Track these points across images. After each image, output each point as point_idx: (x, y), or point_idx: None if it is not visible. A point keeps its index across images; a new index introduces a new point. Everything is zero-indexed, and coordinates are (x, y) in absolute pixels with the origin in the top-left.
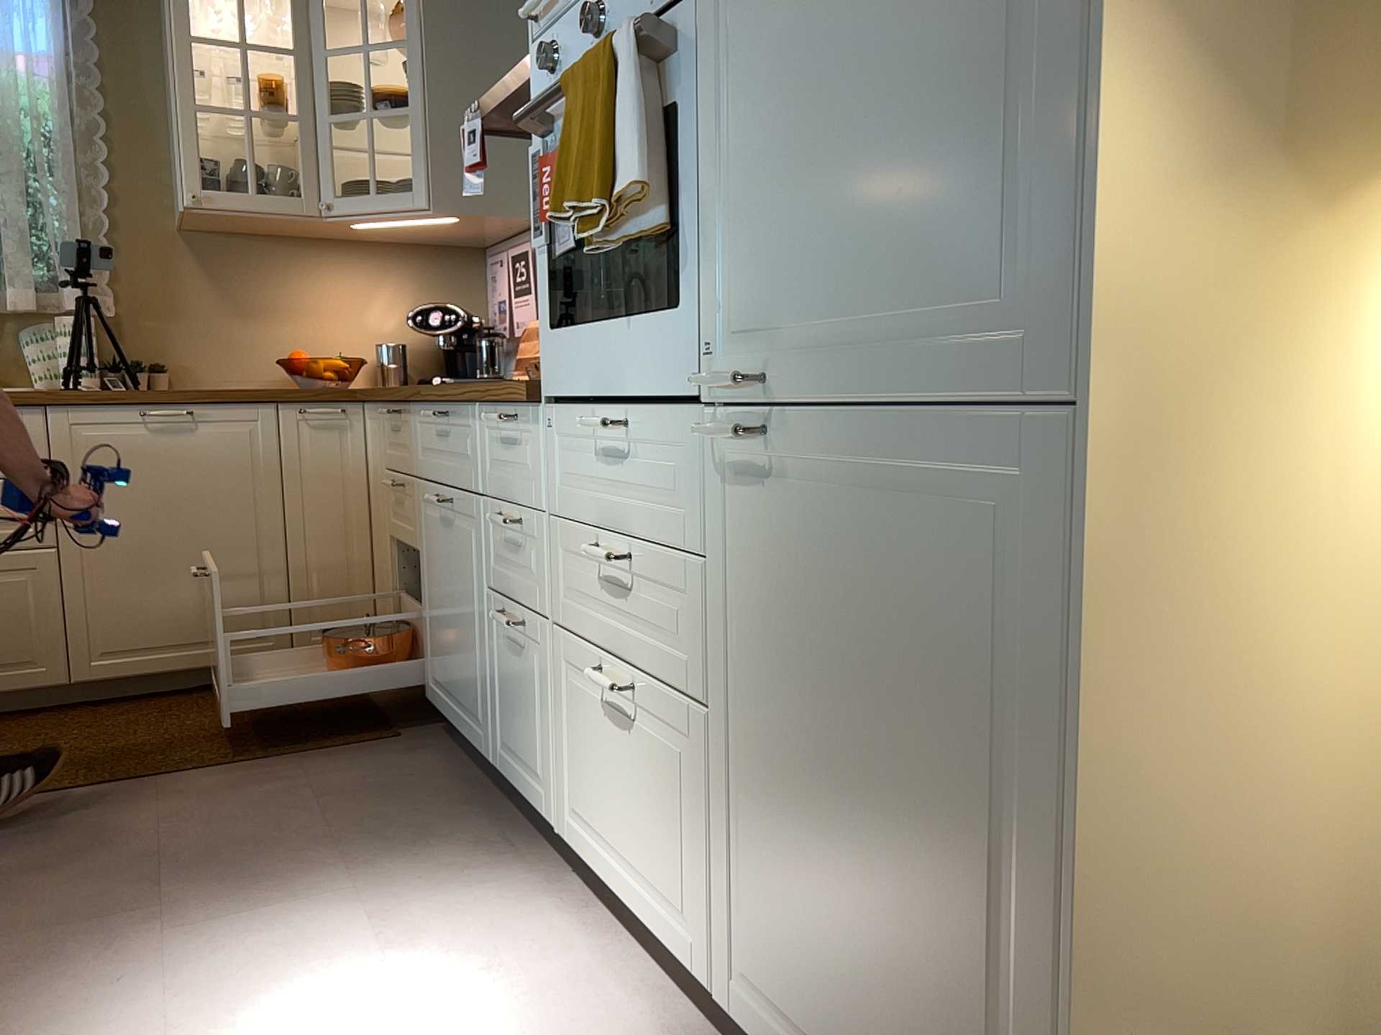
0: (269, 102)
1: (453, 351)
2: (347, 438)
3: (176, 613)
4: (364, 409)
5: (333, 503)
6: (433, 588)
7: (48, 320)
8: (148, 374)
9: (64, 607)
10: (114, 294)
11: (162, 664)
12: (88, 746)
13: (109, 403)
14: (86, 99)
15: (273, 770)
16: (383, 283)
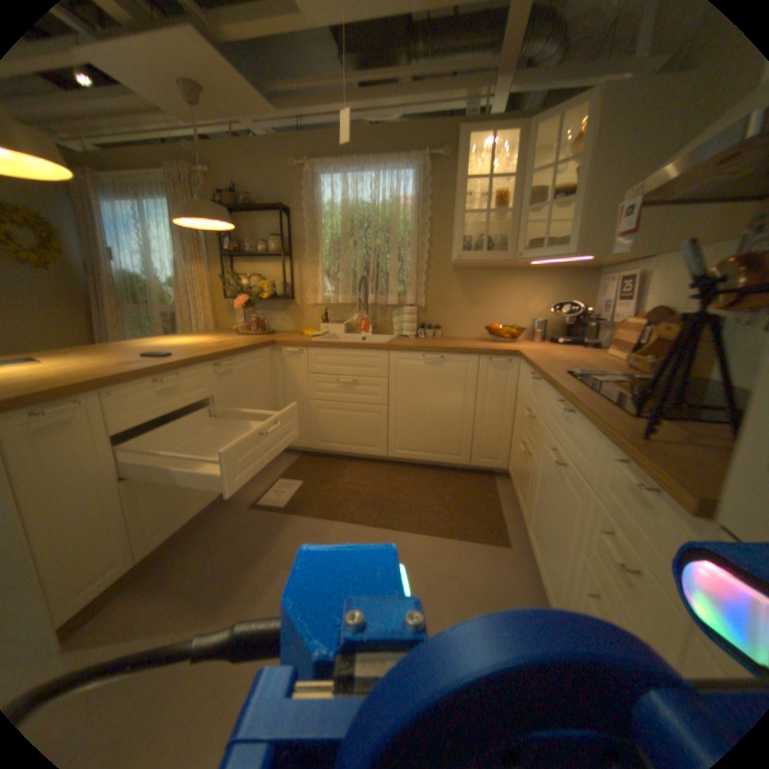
0: (499, 204)
1: (573, 326)
2: (509, 374)
3: (425, 438)
4: (520, 361)
5: (497, 403)
6: (542, 492)
7: (401, 307)
8: (433, 329)
9: (387, 428)
10: (424, 297)
11: (418, 457)
12: (384, 492)
13: (410, 351)
14: (423, 213)
15: (445, 548)
16: (541, 289)
